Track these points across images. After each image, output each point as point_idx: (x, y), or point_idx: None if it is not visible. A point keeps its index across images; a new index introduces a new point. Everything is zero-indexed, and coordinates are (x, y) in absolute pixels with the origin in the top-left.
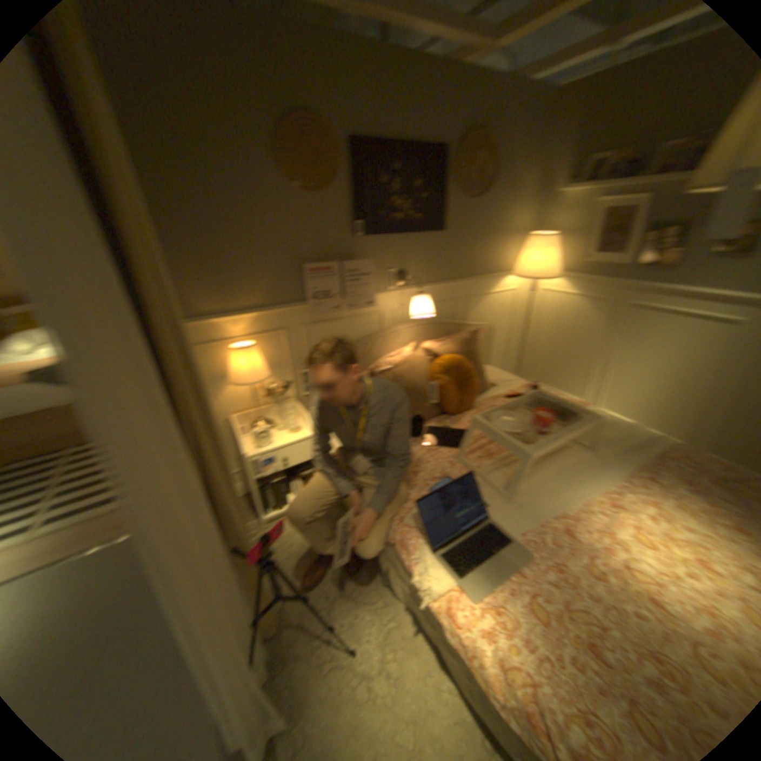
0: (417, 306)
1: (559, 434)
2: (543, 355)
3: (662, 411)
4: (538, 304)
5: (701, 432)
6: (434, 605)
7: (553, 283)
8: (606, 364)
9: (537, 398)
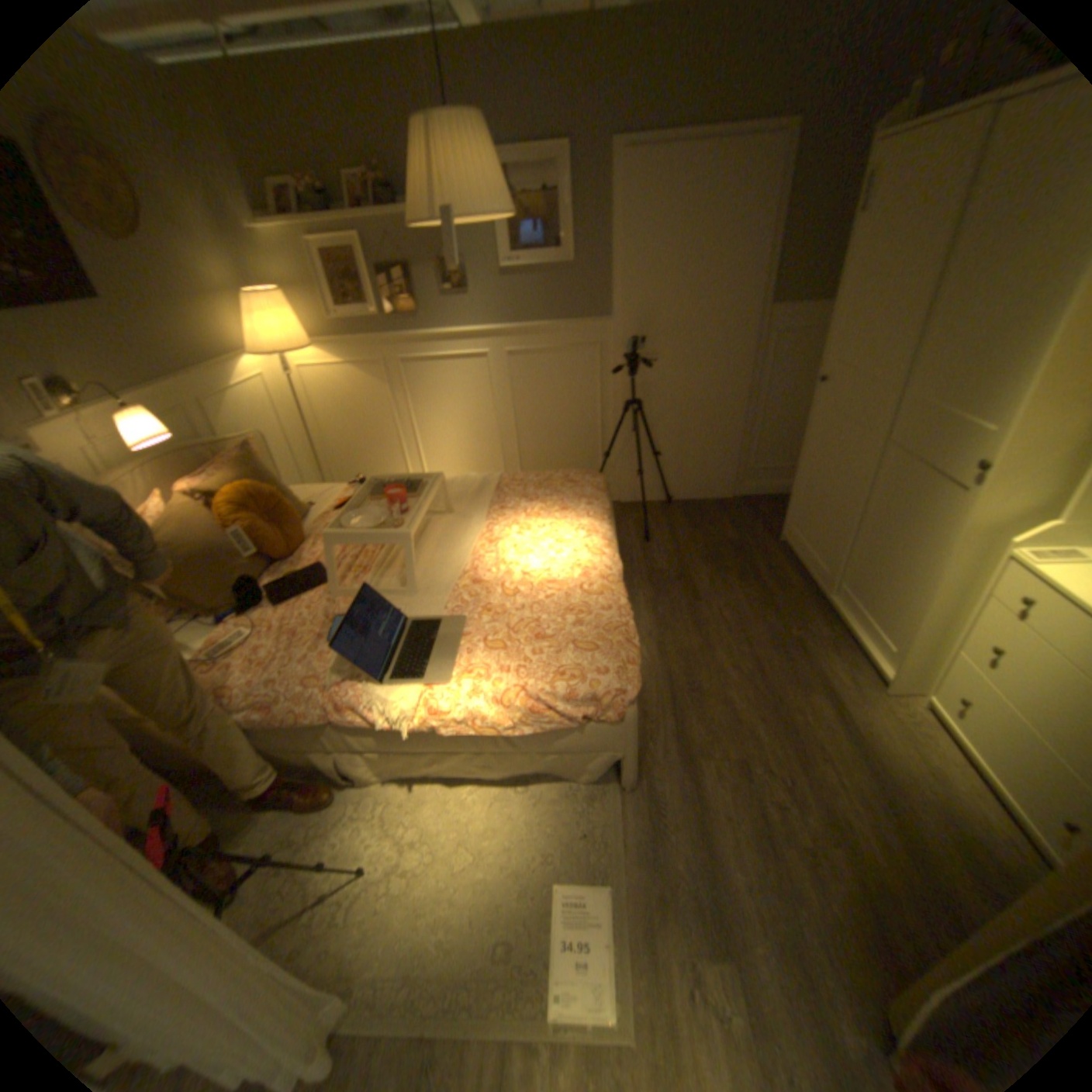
0: (127, 430)
1: (416, 506)
2: (340, 452)
3: (475, 459)
4: (298, 389)
5: (508, 463)
6: (411, 727)
7: (302, 357)
8: (408, 434)
9: (372, 487)
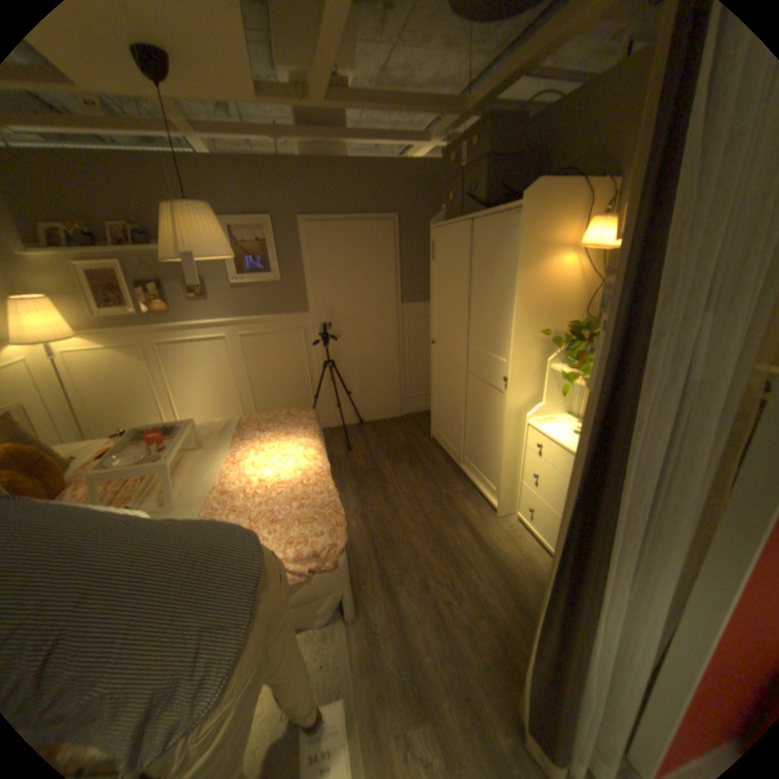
0: None
1: (172, 444)
2: (101, 414)
3: (220, 408)
4: (62, 369)
5: (247, 409)
6: None
7: (67, 344)
8: (164, 395)
9: (133, 434)
